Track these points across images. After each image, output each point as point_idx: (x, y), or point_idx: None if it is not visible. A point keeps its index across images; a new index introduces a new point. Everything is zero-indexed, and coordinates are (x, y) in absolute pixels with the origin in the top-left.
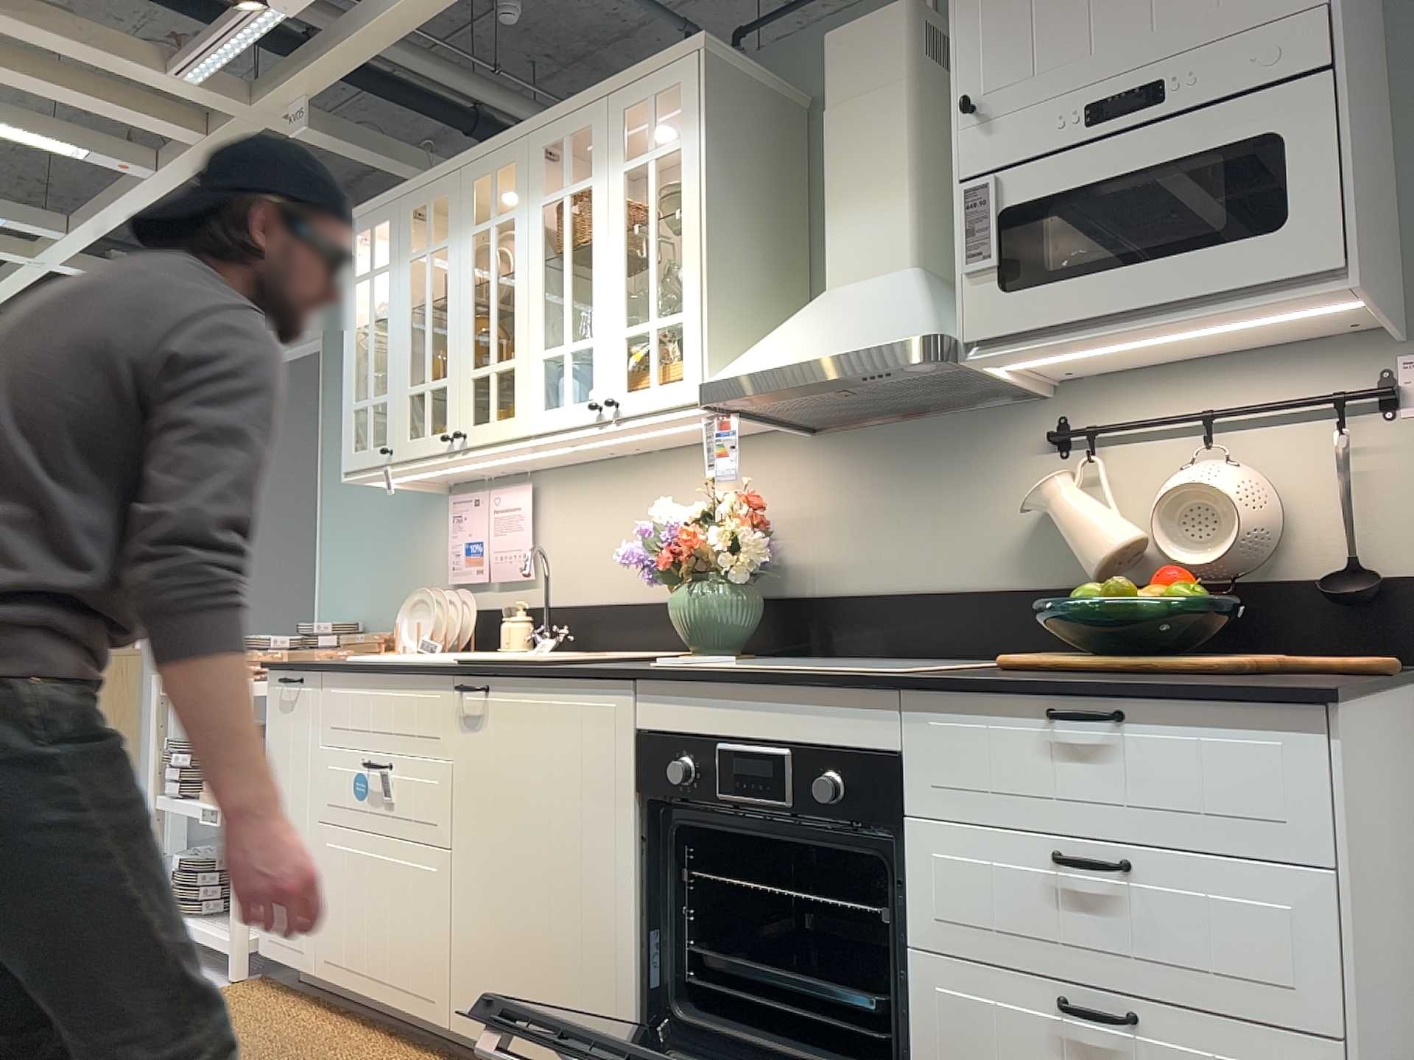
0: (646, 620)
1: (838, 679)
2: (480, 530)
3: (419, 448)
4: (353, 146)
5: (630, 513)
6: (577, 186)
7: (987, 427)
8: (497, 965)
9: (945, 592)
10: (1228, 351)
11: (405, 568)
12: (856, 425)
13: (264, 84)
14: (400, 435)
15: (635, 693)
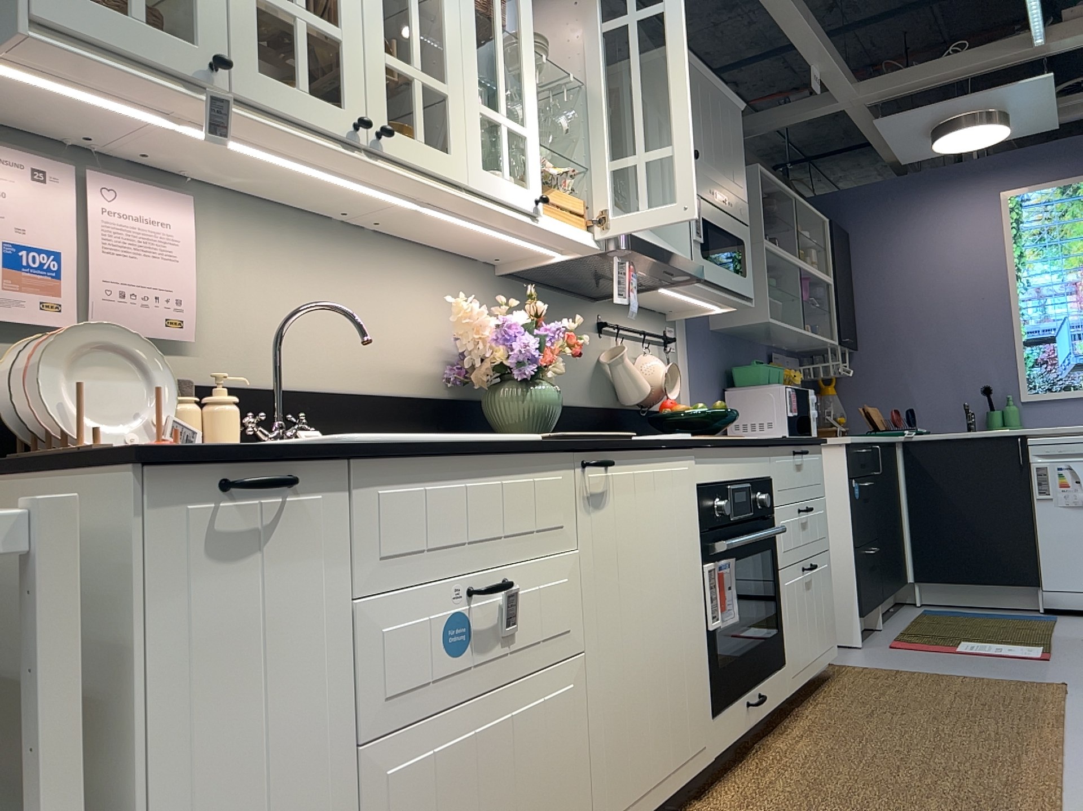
0: (373, 412)
1: (764, 441)
2: (57, 233)
3: (289, 102)
4: None
5: (343, 291)
6: None
7: (578, 308)
8: (633, 739)
9: (569, 406)
10: (642, 305)
11: None
12: (528, 281)
13: None
14: (234, 50)
15: (695, 456)
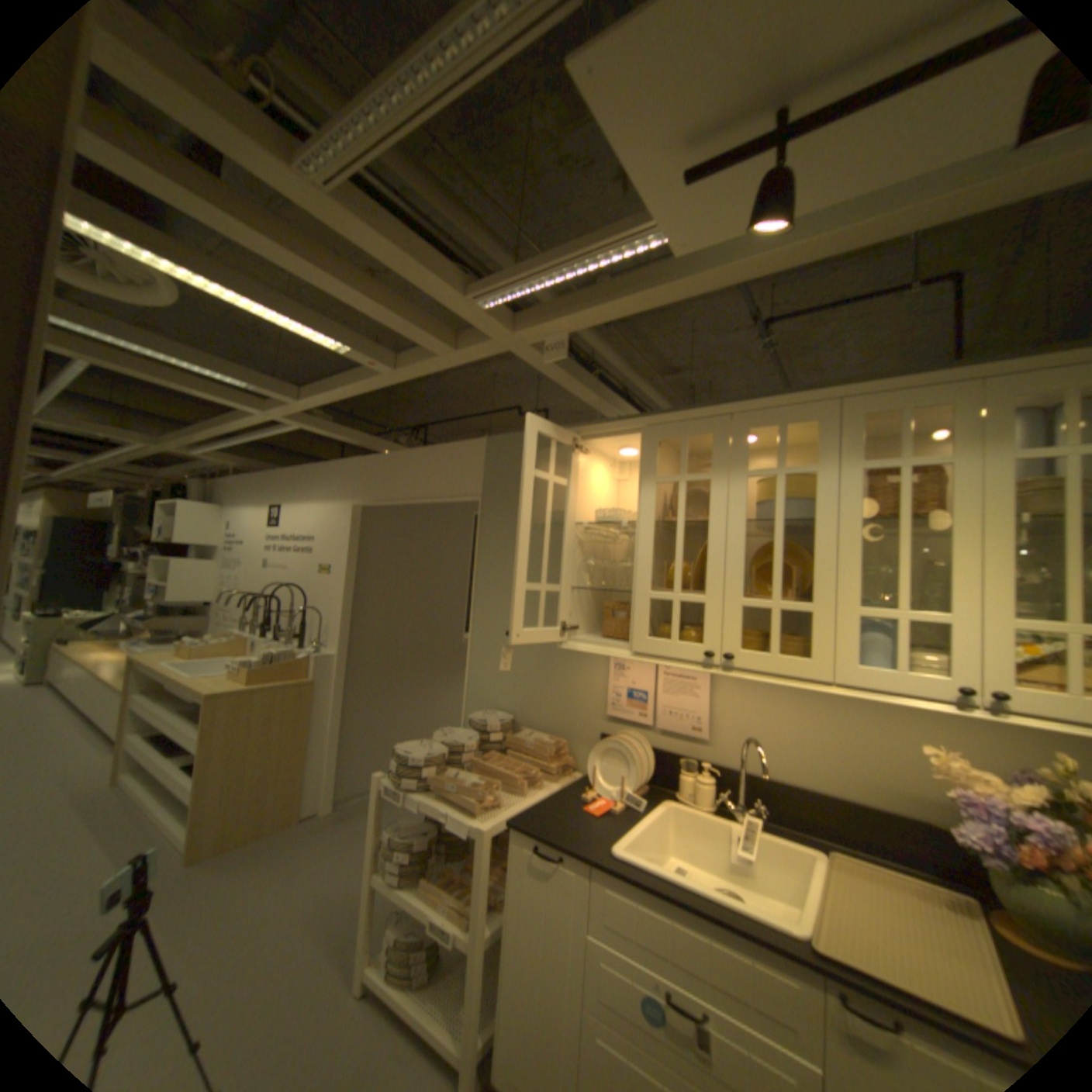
0: (859, 821)
1: None
2: (647, 684)
3: (664, 649)
4: (562, 370)
5: (835, 720)
6: (927, 459)
7: None
8: None
9: None
10: None
11: (557, 687)
12: None
13: (526, 312)
14: (636, 630)
15: None
